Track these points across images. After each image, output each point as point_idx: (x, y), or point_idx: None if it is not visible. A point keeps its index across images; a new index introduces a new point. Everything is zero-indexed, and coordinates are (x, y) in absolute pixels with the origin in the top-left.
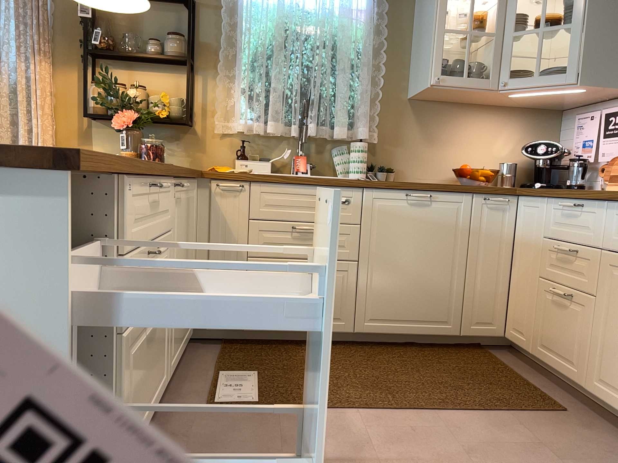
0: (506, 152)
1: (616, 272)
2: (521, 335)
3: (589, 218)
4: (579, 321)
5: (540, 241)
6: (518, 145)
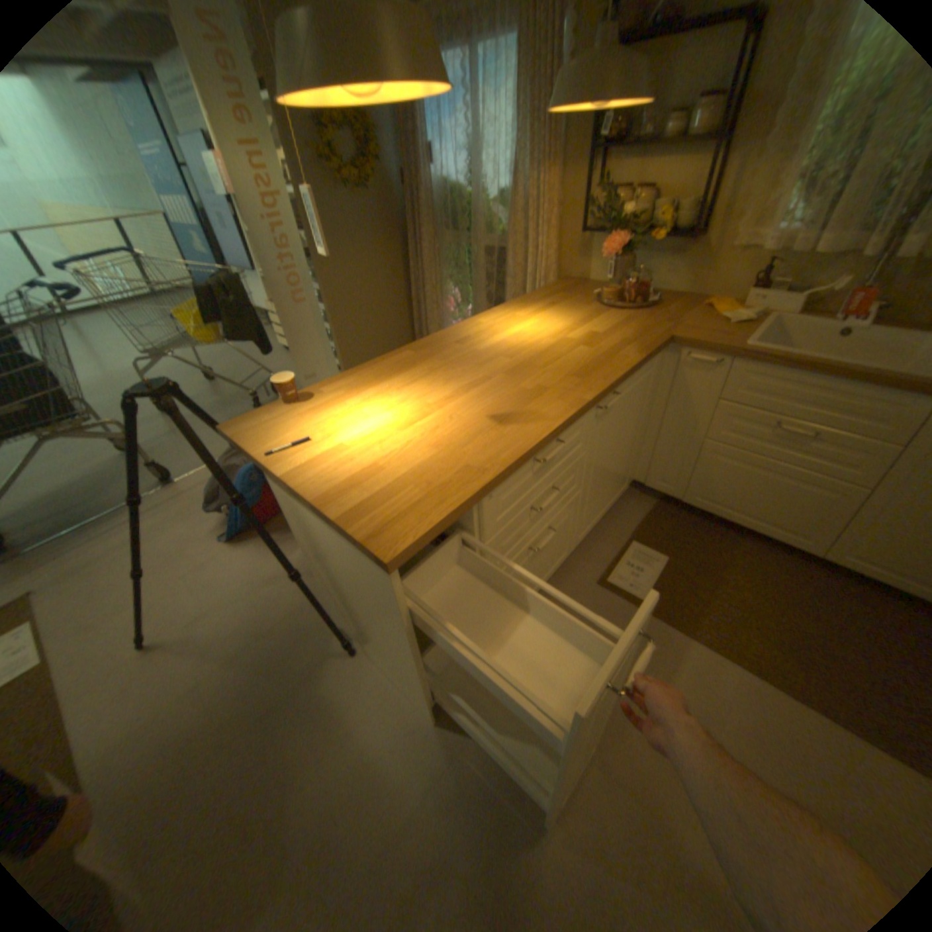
0: None
1: None
2: None
3: None
4: None
5: None
6: None
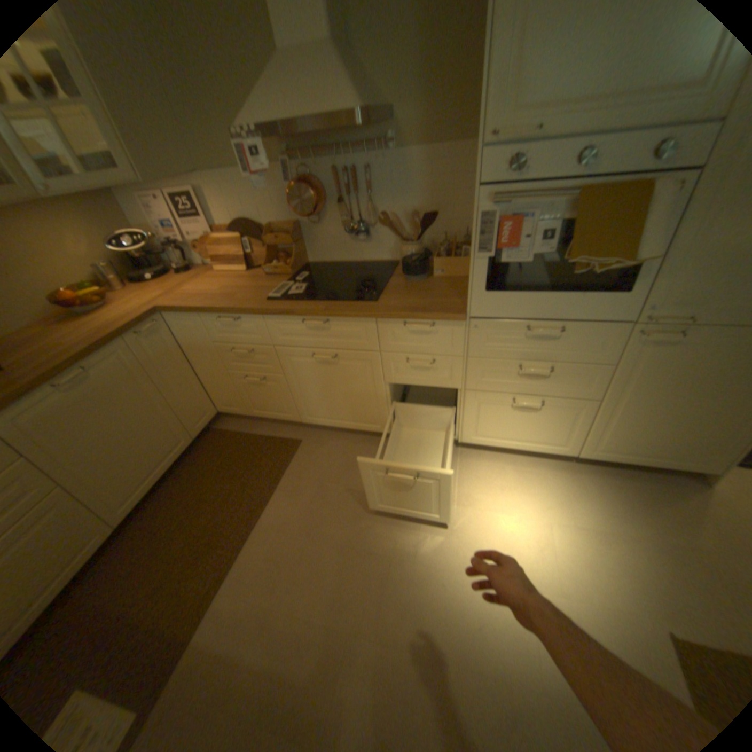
0: (85, 251)
1: (291, 358)
2: (233, 408)
3: (250, 327)
4: (277, 390)
5: (210, 346)
6: (91, 238)
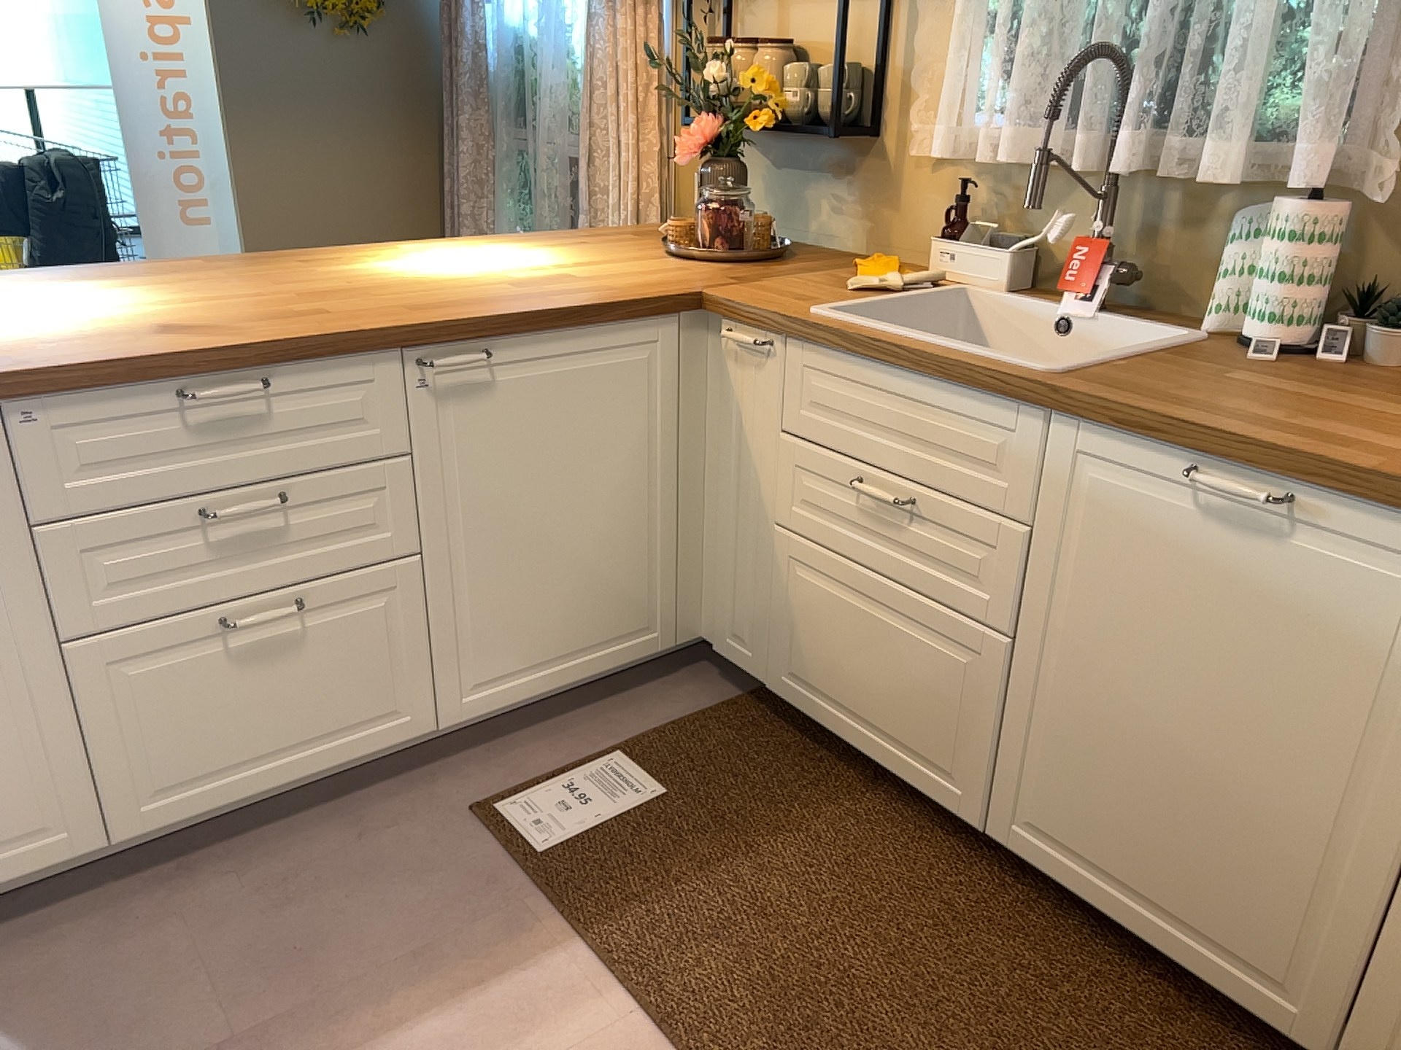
0: None
1: None
2: None
3: None
4: None
5: None
6: None
